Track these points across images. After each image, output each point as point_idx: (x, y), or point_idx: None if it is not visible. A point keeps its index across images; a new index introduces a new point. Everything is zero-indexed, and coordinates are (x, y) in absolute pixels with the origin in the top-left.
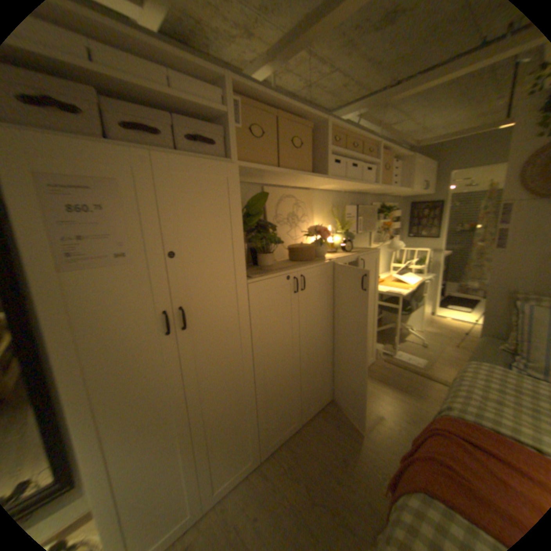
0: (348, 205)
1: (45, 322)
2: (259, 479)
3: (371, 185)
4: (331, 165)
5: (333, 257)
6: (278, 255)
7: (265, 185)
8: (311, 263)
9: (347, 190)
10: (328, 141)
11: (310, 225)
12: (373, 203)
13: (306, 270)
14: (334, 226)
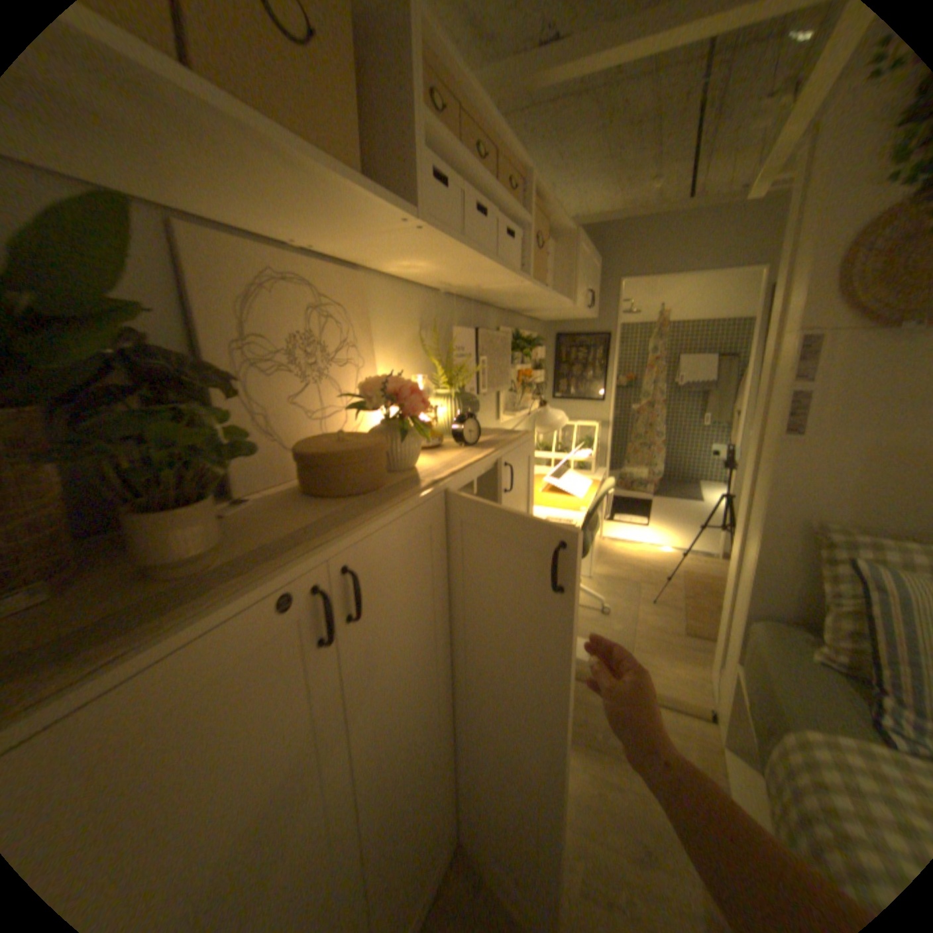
0: (455, 325)
1: None
2: None
3: (515, 273)
4: (425, 172)
5: (440, 466)
6: (262, 474)
7: (178, 213)
8: (377, 506)
9: (453, 286)
10: (412, 82)
11: (367, 372)
12: (501, 328)
13: (364, 539)
14: (427, 375)
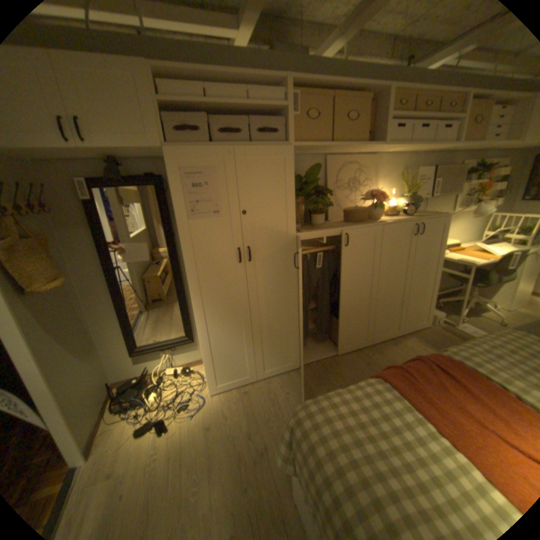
0: (426, 166)
1: (182, 245)
2: (296, 376)
3: (447, 144)
4: (390, 131)
5: (387, 220)
6: (335, 217)
7: (327, 155)
8: (358, 224)
9: (423, 150)
10: (389, 108)
11: (372, 189)
12: (465, 162)
13: (352, 230)
14: (403, 189)
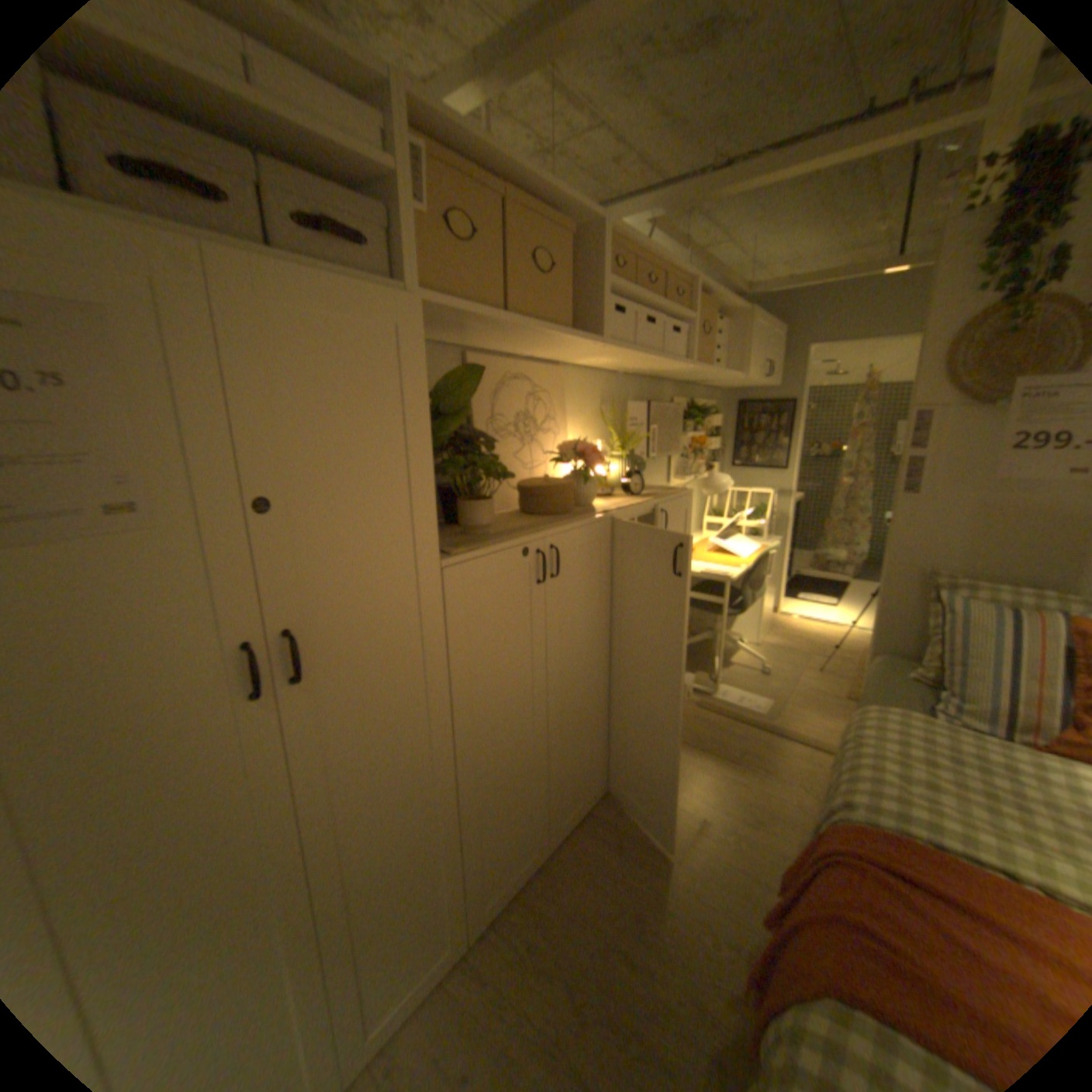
0: (630, 400)
1: None
2: (467, 984)
3: (679, 362)
4: (609, 315)
5: (609, 506)
6: (497, 502)
7: (468, 350)
8: (569, 520)
9: (629, 370)
10: (604, 266)
11: (561, 439)
12: (675, 400)
13: (562, 534)
14: (604, 442)
